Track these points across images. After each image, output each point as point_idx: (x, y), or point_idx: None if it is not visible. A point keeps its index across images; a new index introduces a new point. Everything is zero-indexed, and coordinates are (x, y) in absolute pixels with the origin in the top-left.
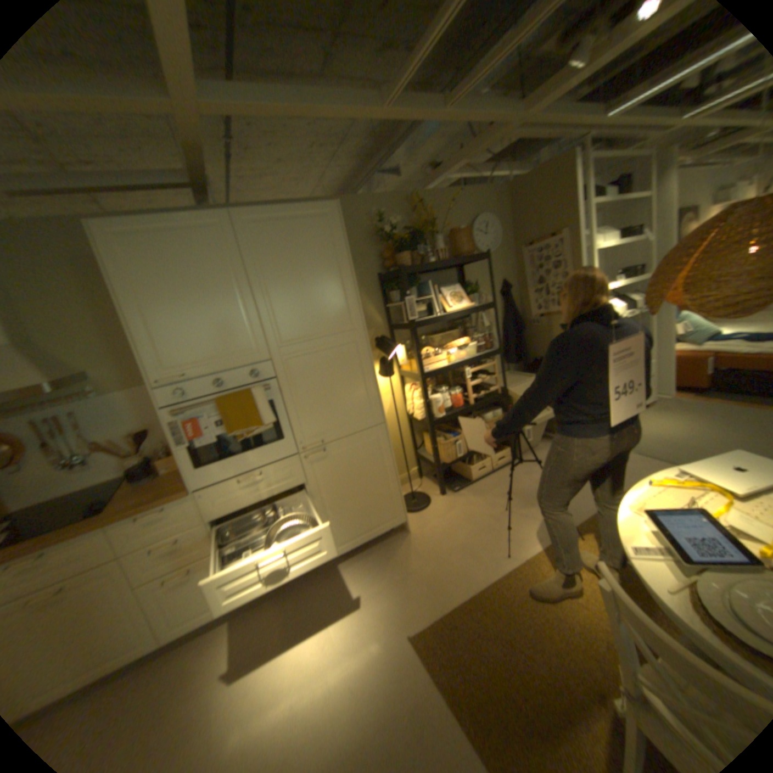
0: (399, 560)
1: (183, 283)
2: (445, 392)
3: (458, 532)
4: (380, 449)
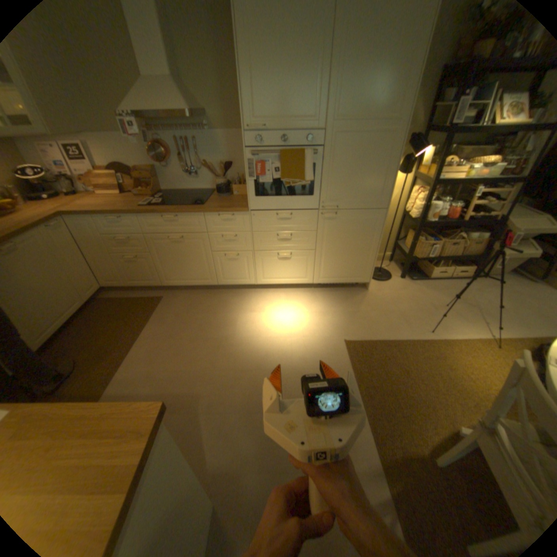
0: (355, 302)
1: (284, 40)
2: (448, 202)
3: (403, 304)
4: (375, 227)
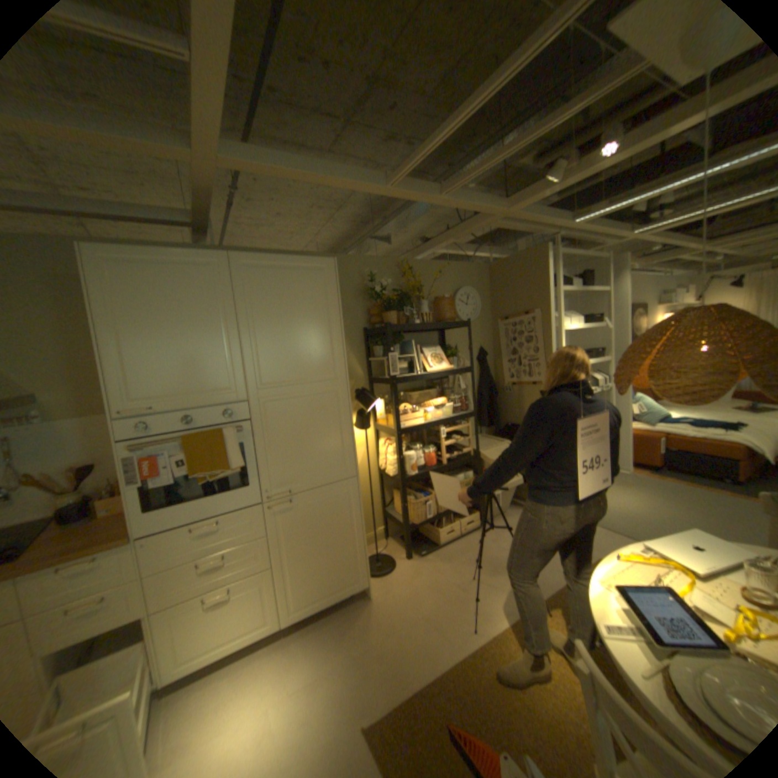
0: (358, 631)
1: (171, 314)
2: (419, 449)
3: (424, 601)
4: (350, 503)
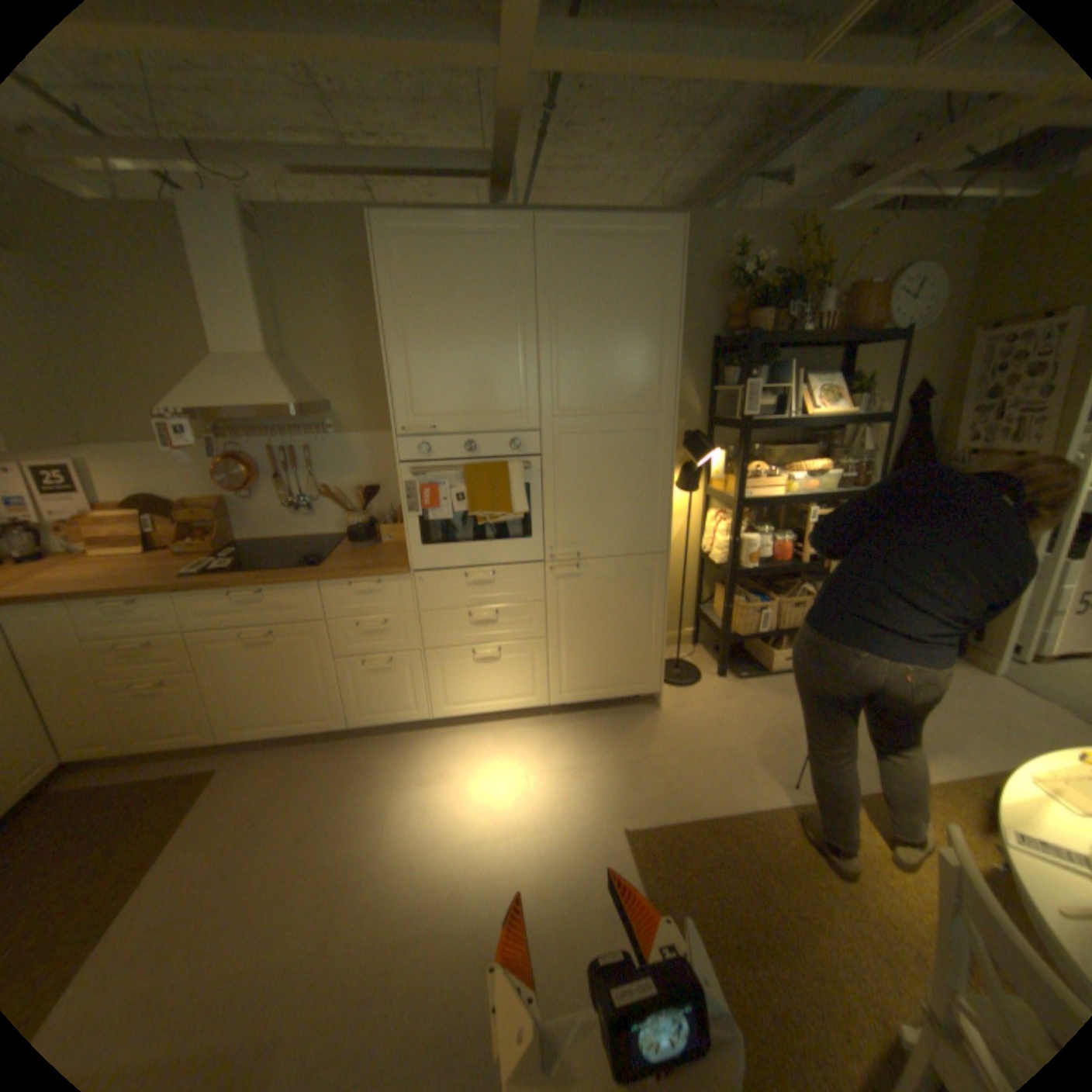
0: (638, 737)
1: (460, 307)
2: (769, 533)
3: (731, 731)
4: (652, 586)
